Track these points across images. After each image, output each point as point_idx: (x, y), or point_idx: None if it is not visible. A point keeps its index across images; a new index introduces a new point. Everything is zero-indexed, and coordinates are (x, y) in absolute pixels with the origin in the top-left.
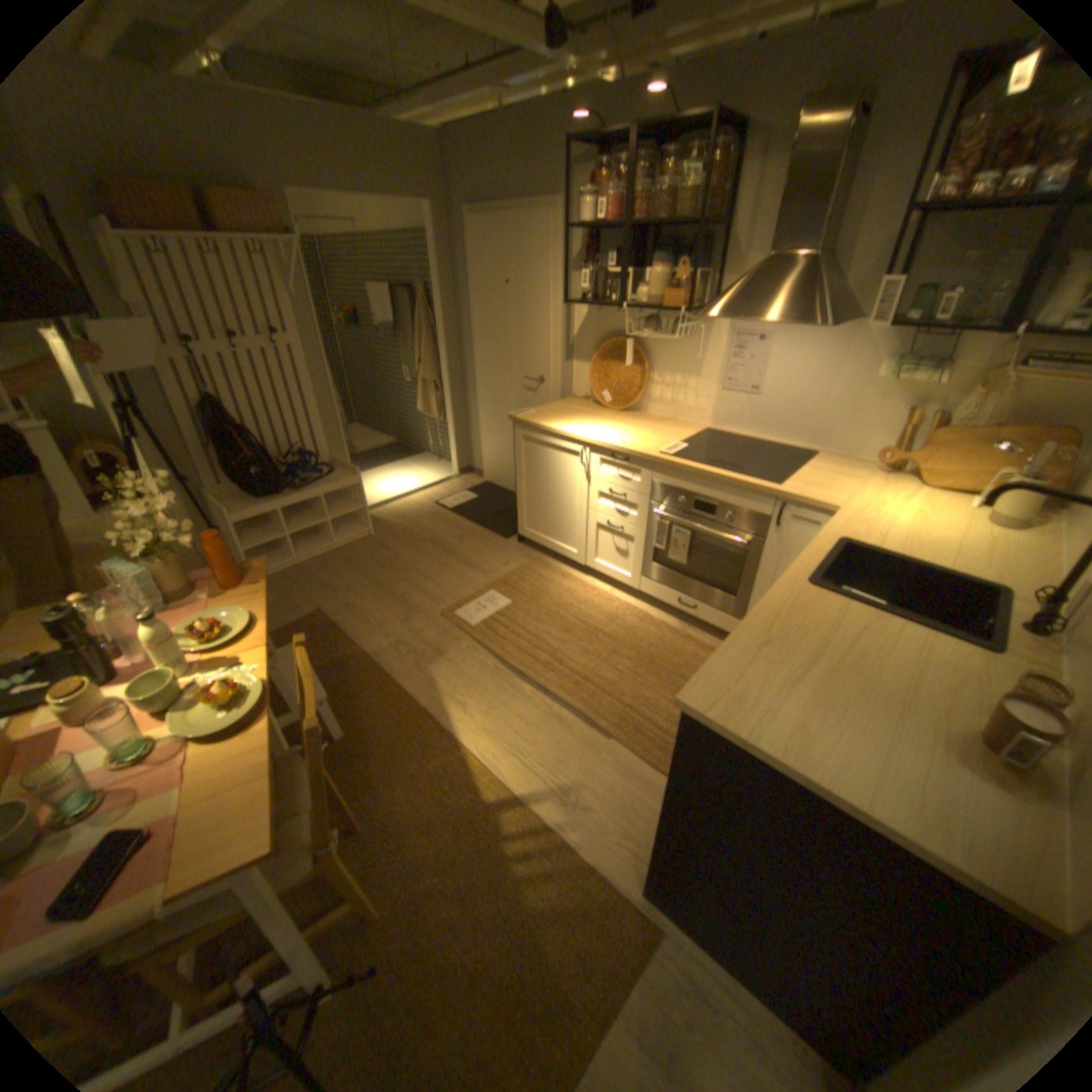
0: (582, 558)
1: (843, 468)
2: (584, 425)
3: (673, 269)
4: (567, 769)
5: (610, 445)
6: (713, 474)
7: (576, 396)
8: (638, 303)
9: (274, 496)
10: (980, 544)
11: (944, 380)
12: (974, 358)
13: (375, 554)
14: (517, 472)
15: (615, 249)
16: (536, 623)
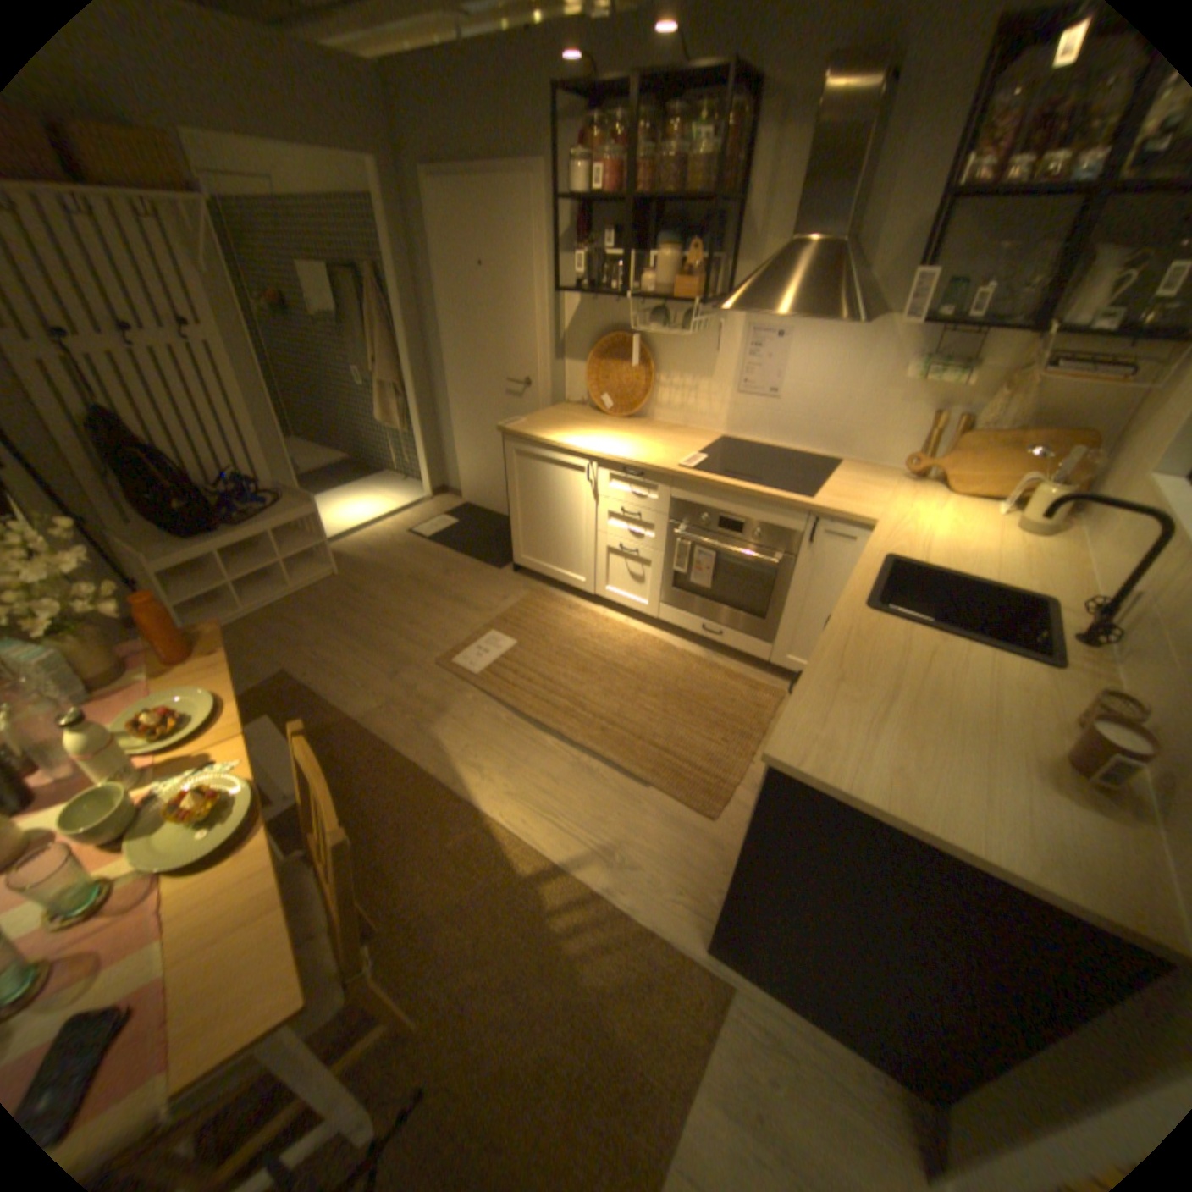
0: (592, 586)
1: (870, 477)
2: (587, 435)
3: (681, 253)
4: (607, 825)
5: (622, 458)
6: (741, 488)
7: (571, 401)
8: (642, 292)
9: (206, 534)
10: (1016, 553)
11: (972, 382)
12: (999, 358)
13: (344, 597)
14: (510, 492)
15: (612, 227)
16: (548, 664)
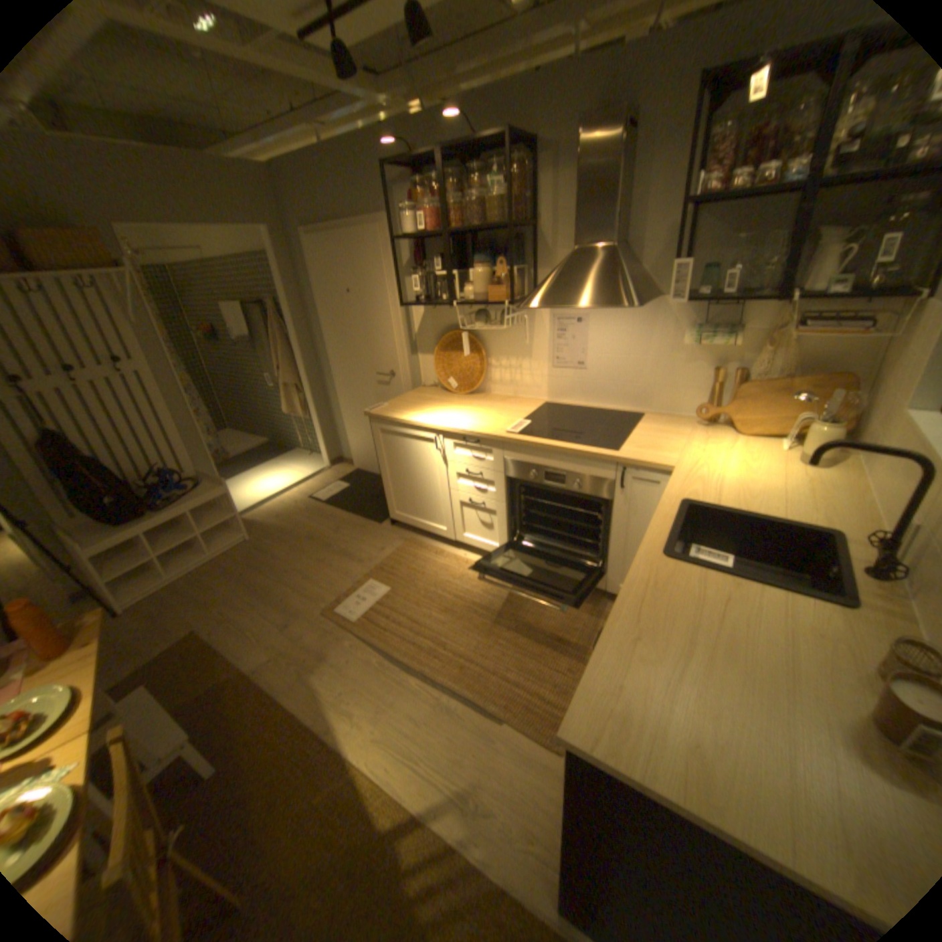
0: (452, 534)
1: (668, 426)
2: (435, 412)
3: (493, 268)
4: (463, 769)
5: (461, 430)
6: (557, 447)
7: (426, 384)
8: (467, 299)
9: (134, 521)
10: (801, 487)
11: (739, 343)
12: (759, 321)
13: (251, 560)
14: (381, 461)
15: (440, 254)
16: (416, 607)
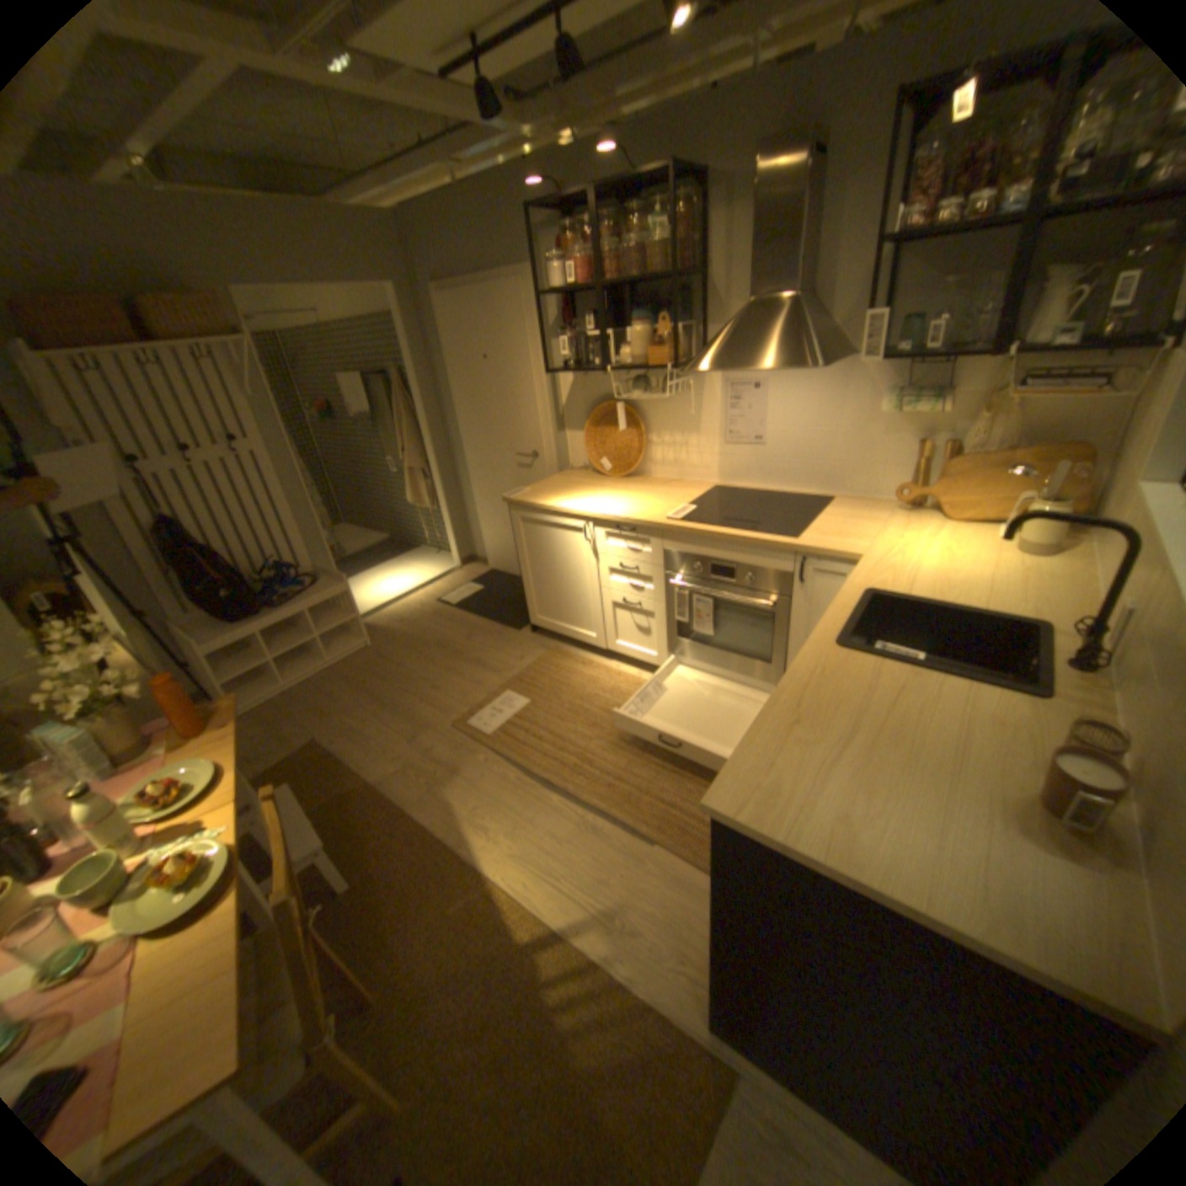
0: (603, 641)
1: (862, 511)
2: (584, 498)
3: (655, 326)
4: (609, 888)
5: (614, 516)
6: (725, 535)
7: (574, 467)
8: (624, 363)
9: (251, 618)
10: (1012, 577)
11: (947, 409)
12: (974, 382)
13: (374, 667)
14: (521, 556)
15: (593, 312)
16: (559, 721)
